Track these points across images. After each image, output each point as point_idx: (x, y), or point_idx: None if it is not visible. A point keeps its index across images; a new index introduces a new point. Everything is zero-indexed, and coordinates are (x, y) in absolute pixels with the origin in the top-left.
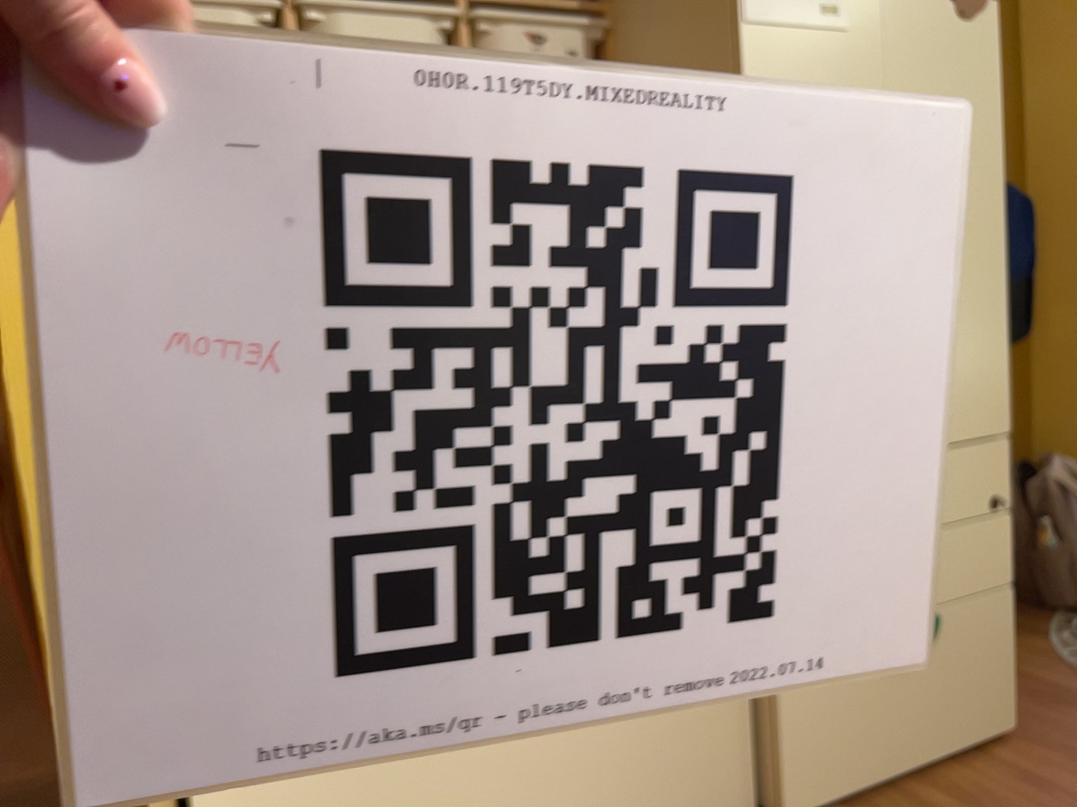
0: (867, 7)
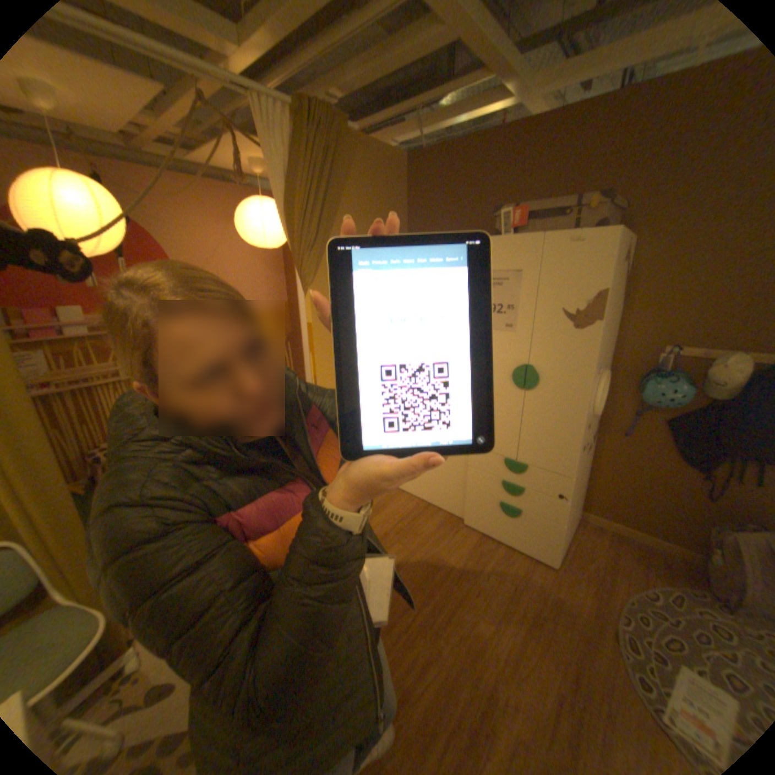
0: (523, 325)
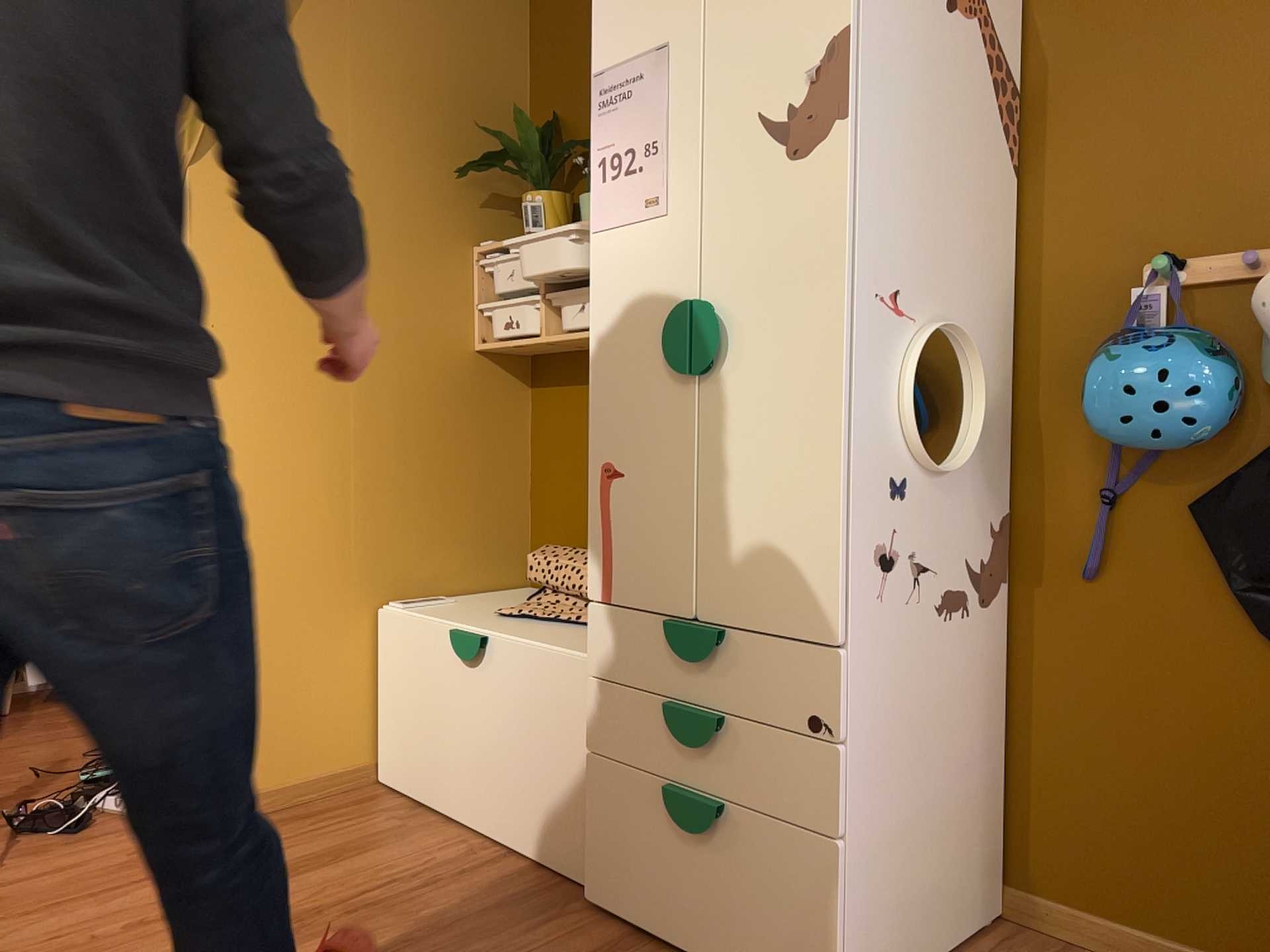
0: (683, 188)
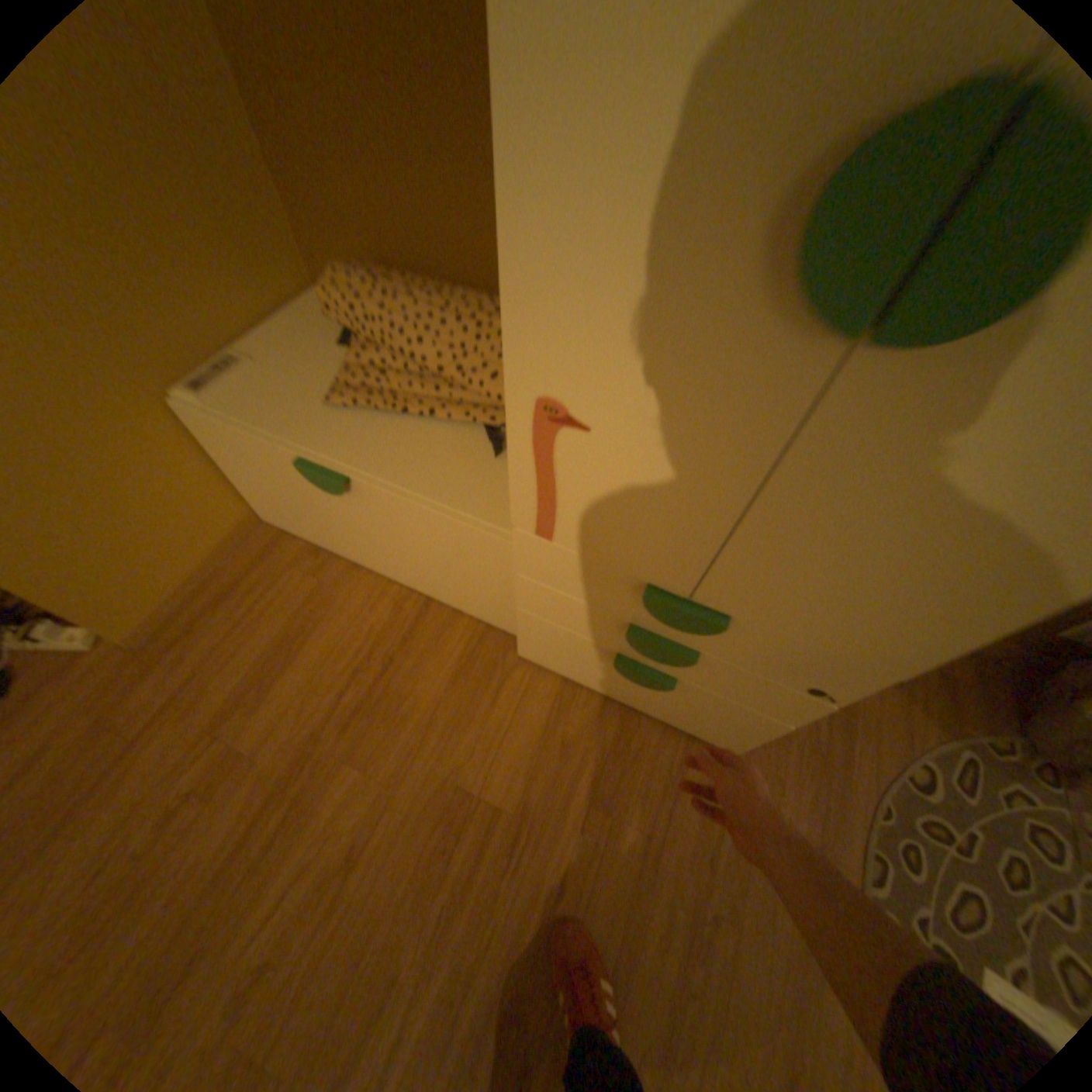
0: None
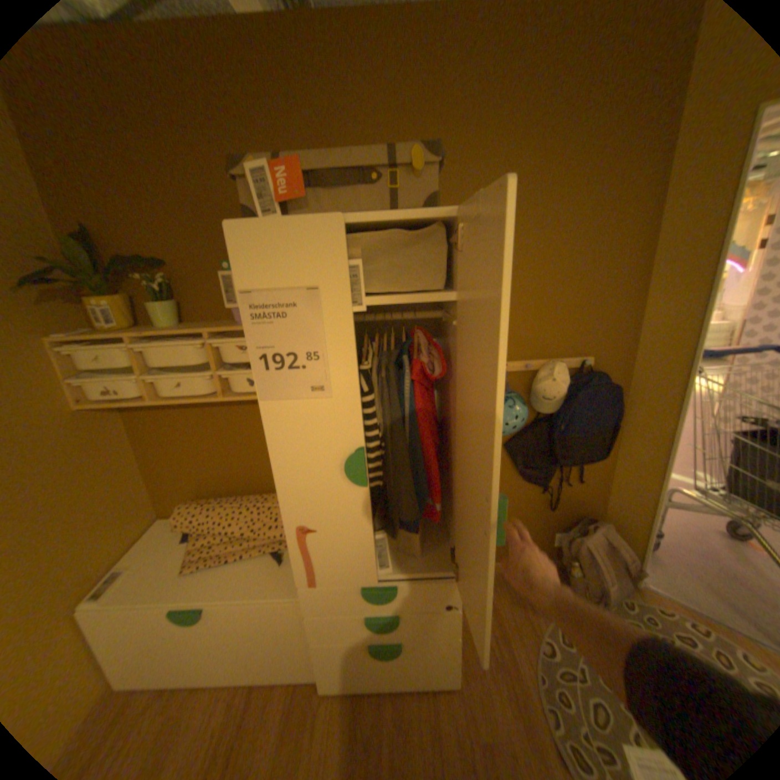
0: (344, 384)
